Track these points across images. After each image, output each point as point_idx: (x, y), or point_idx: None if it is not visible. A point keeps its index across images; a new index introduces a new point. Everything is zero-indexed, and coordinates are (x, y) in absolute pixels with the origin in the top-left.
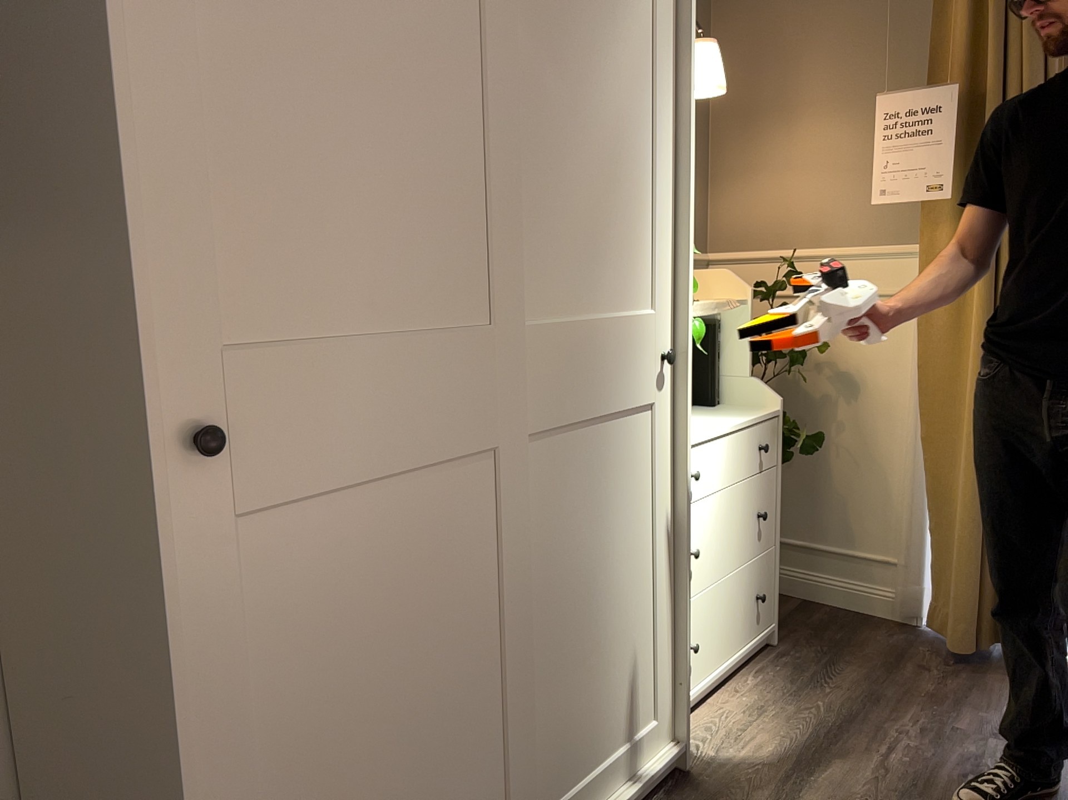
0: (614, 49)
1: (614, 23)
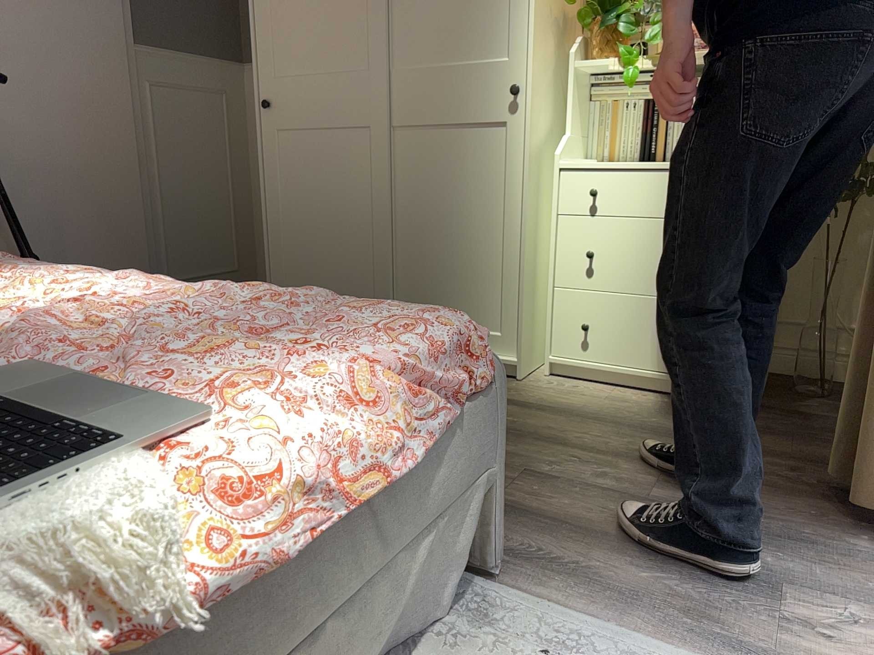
0: None
1: None
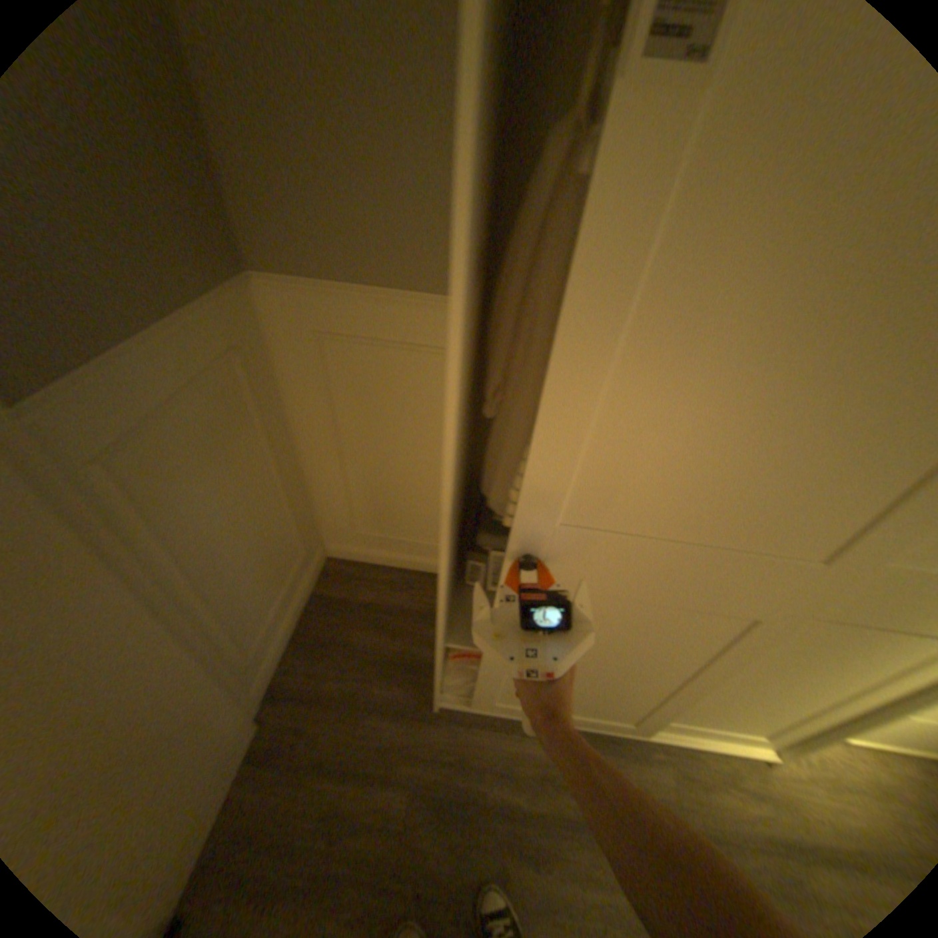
0: None
1: None
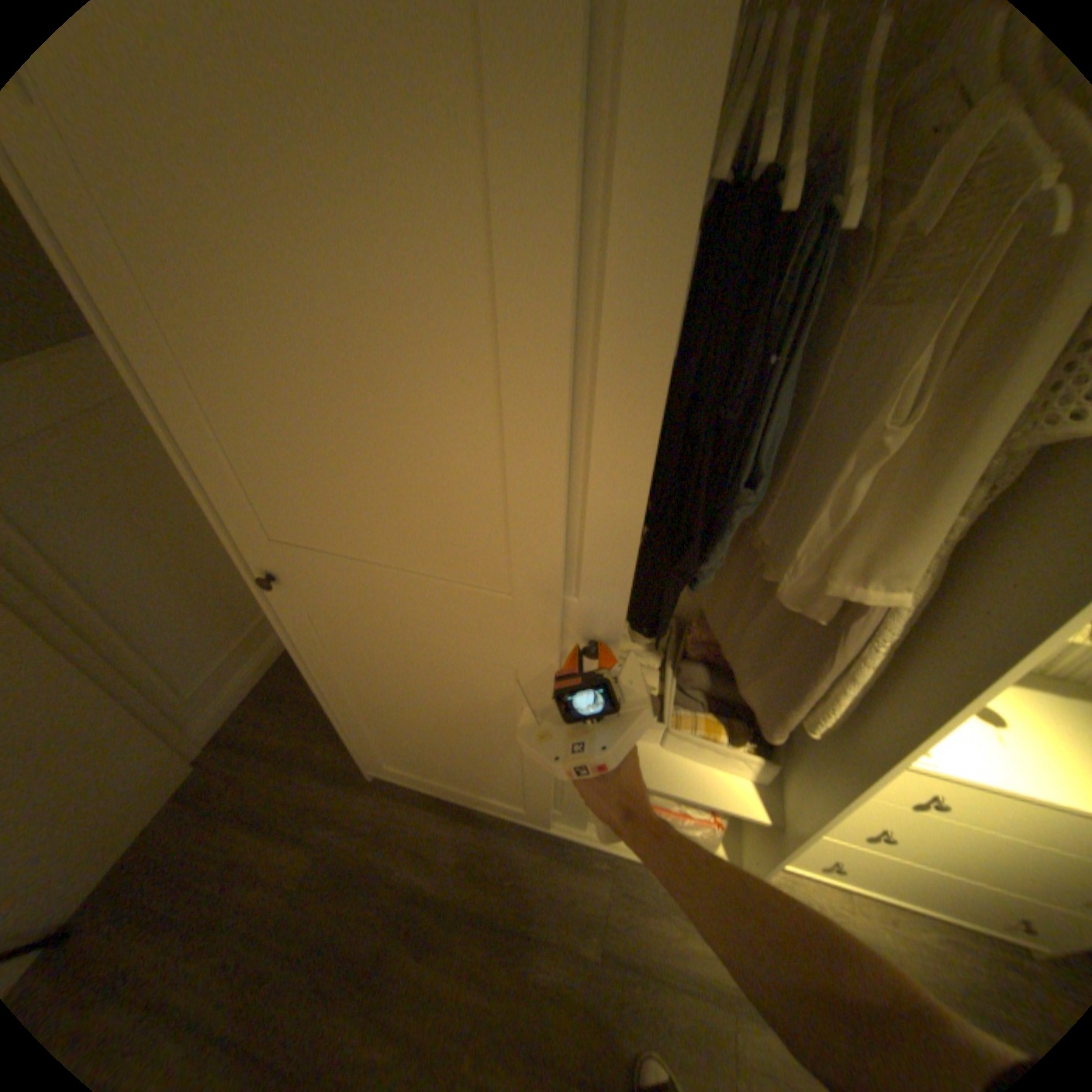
0: None
1: None
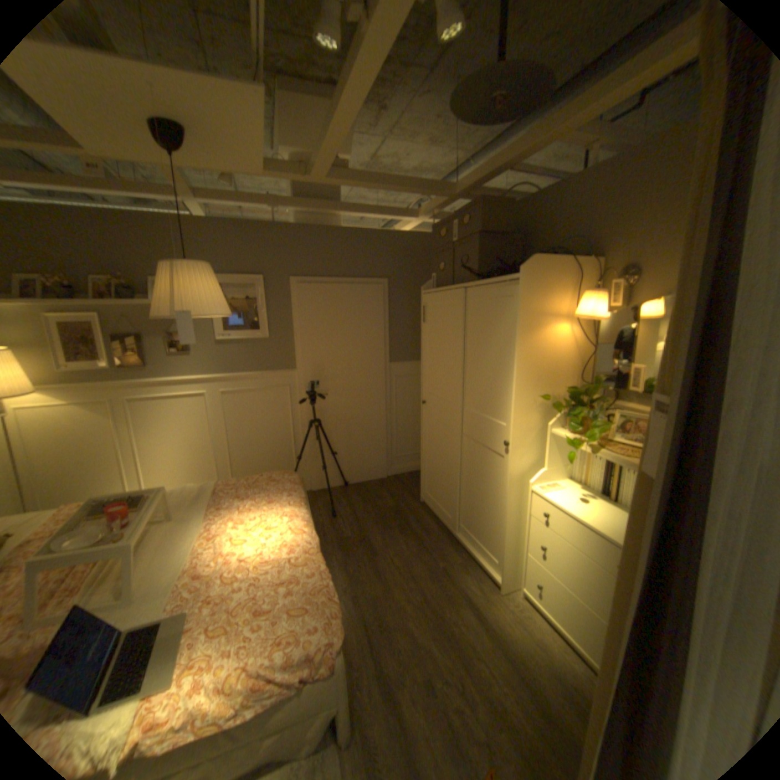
0: (497, 327)
1: (497, 318)
